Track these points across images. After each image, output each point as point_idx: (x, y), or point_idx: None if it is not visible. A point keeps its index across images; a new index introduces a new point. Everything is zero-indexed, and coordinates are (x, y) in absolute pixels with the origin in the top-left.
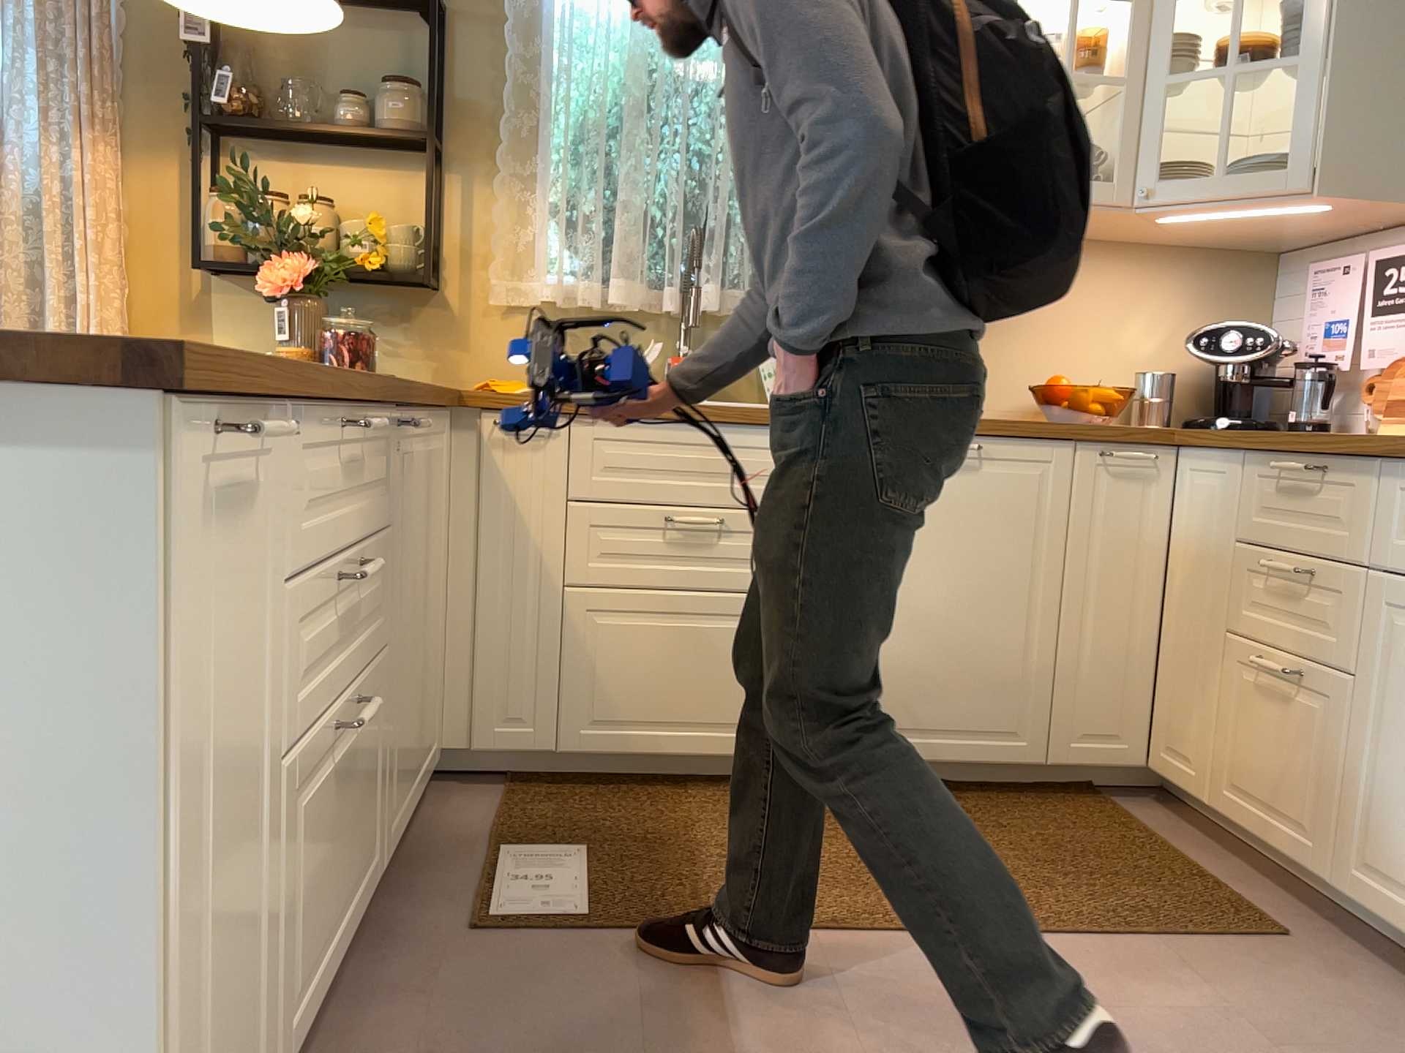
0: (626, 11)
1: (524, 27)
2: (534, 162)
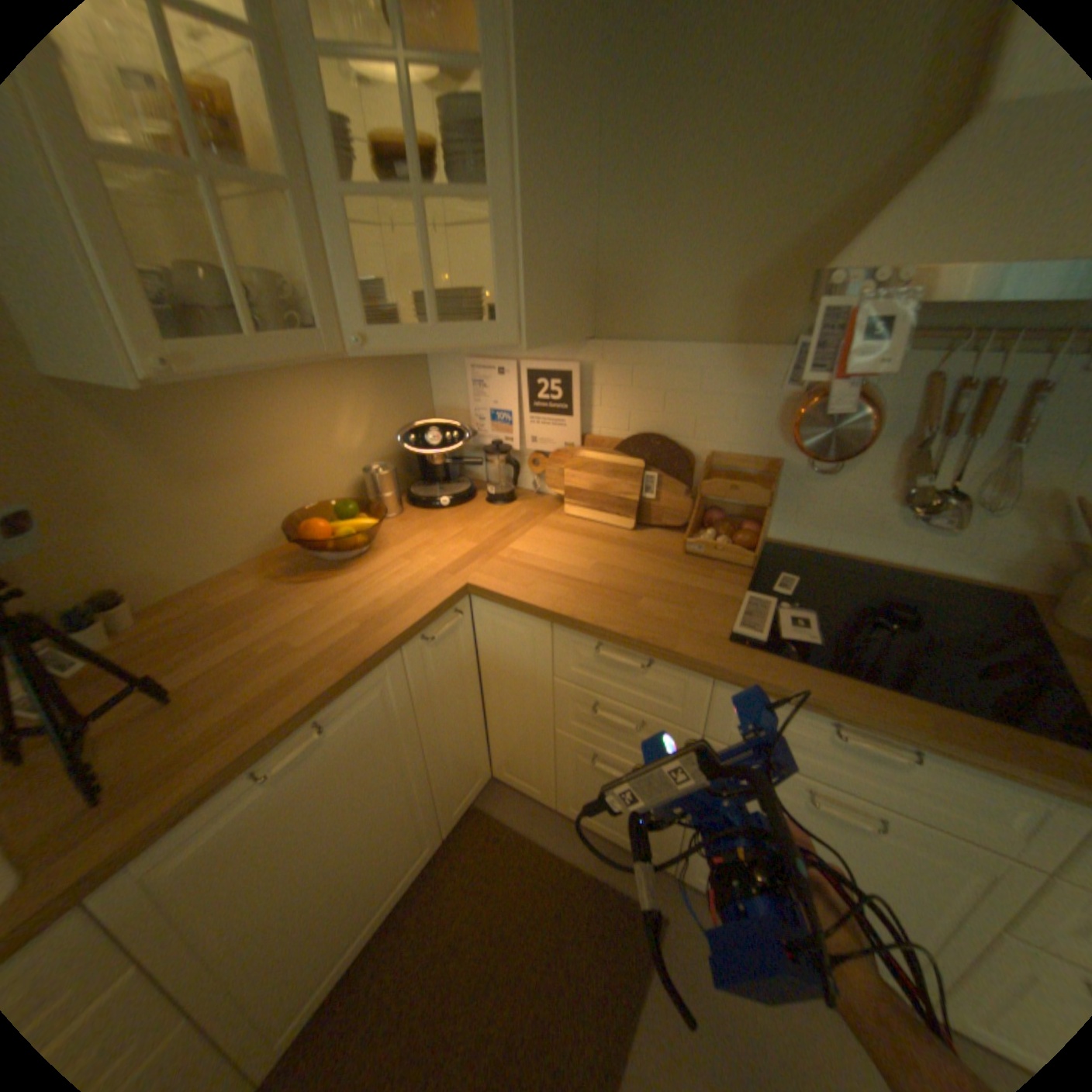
0: None
1: None
2: None
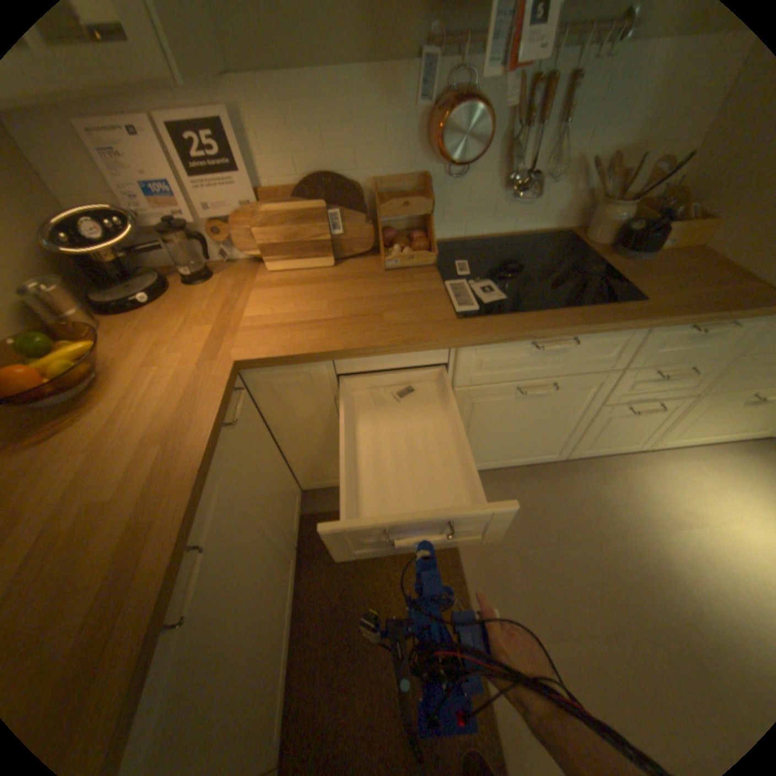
0: None
1: None
2: None
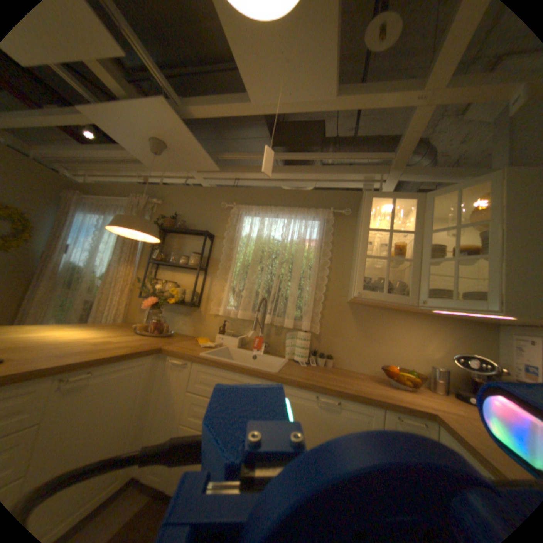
0: (257, 236)
1: (231, 240)
2: (228, 275)
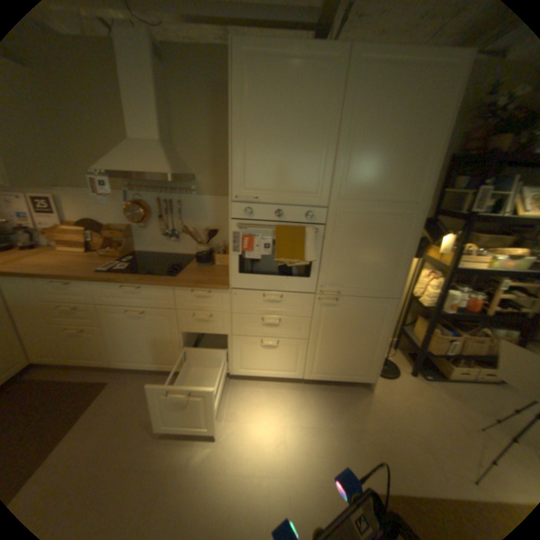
0: None
1: None
2: None
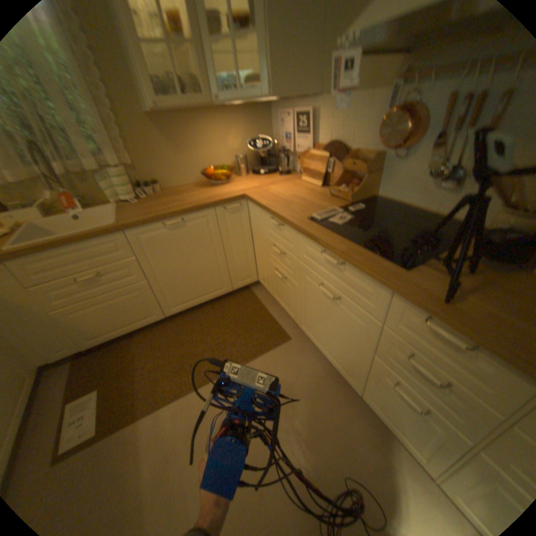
0: None
1: None
2: None
